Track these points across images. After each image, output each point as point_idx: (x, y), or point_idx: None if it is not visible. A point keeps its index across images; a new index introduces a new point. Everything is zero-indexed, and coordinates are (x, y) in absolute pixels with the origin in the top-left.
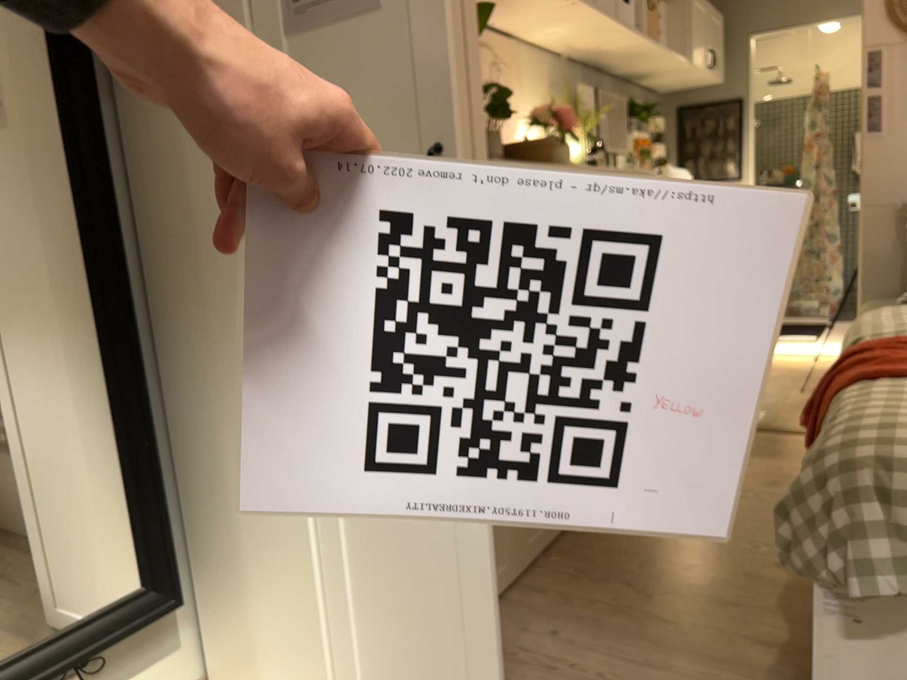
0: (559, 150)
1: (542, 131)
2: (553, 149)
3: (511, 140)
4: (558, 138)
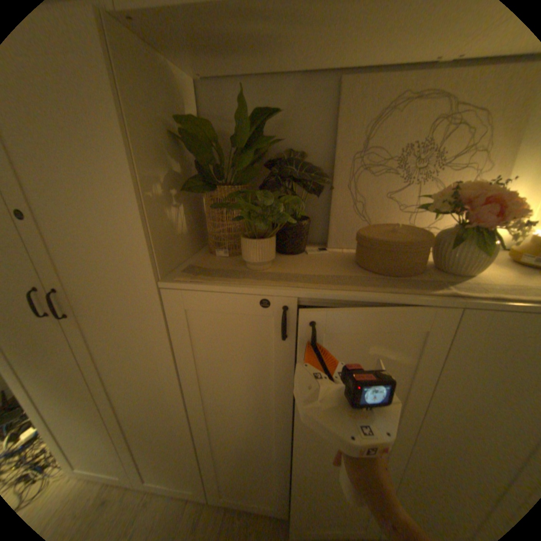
0: (462, 252)
1: (462, 218)
2: (451, 250)
3: (362, 232)
4: (468, 237)
